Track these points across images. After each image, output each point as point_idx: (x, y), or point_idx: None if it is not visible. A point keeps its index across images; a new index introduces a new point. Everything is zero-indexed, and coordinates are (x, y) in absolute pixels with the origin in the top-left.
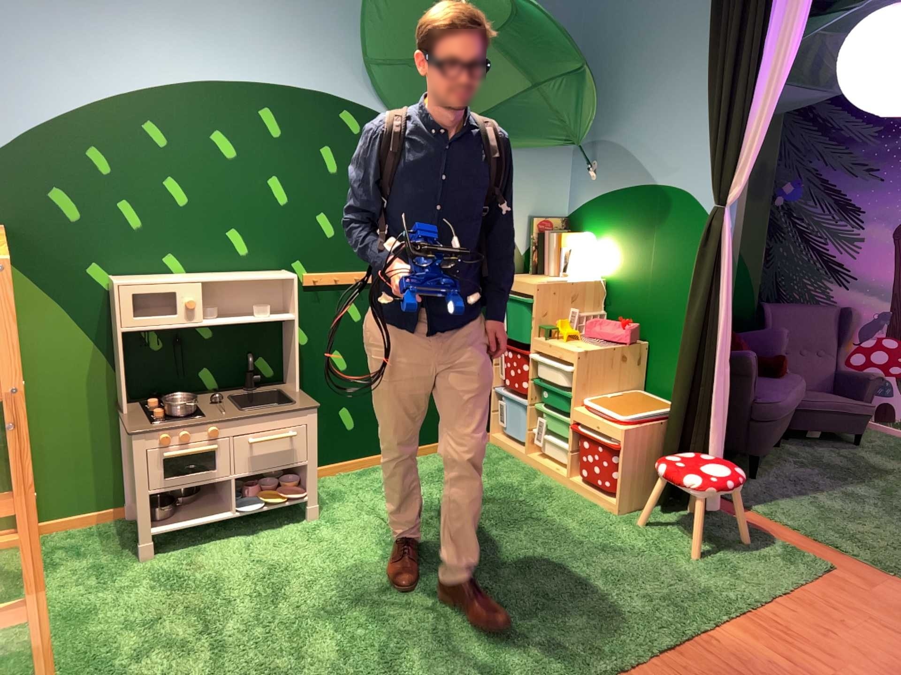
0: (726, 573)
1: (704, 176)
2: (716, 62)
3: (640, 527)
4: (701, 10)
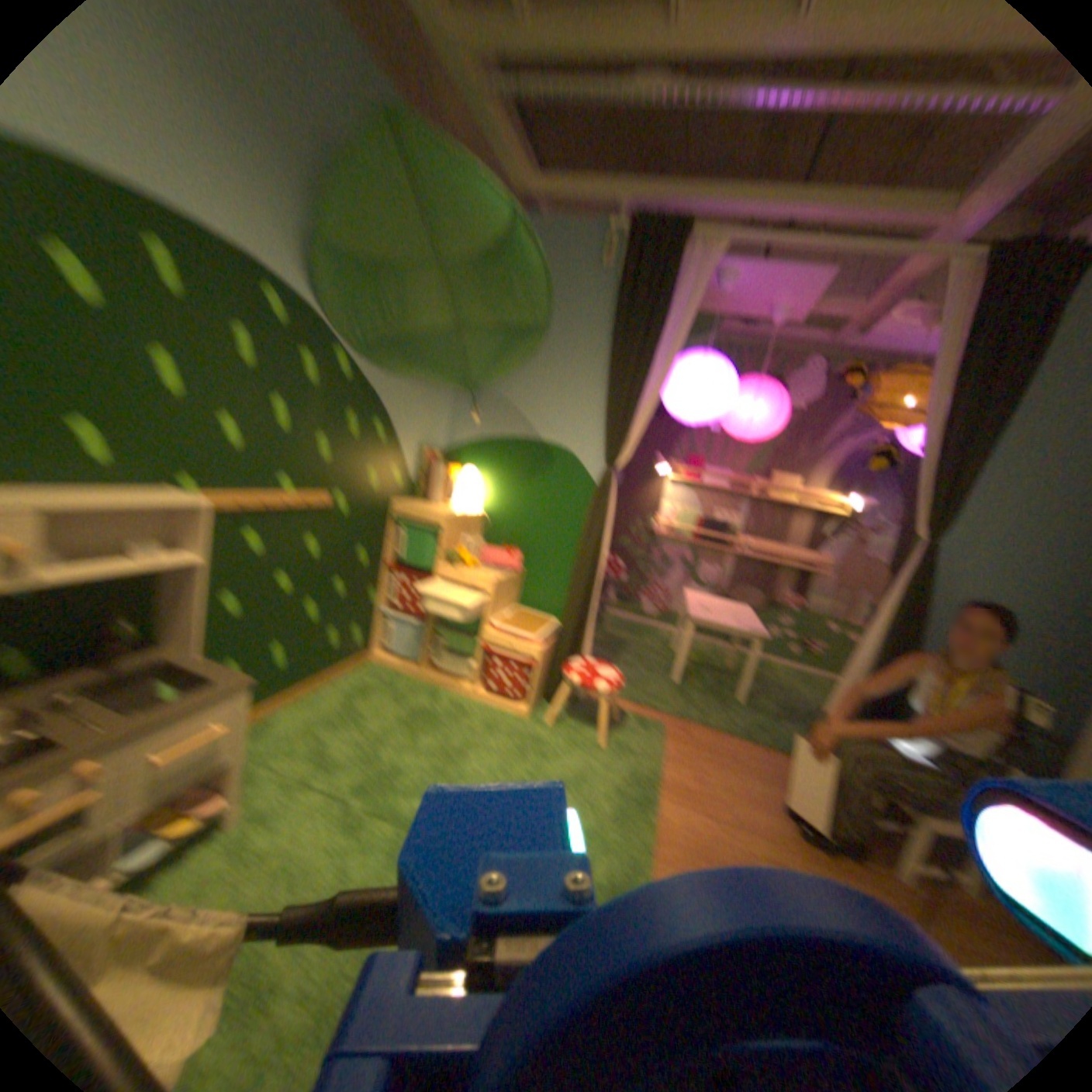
0: (630, 757)
1: (603, 442)
2: (626, 354)
3: (552, 730)
4: (600, 306)
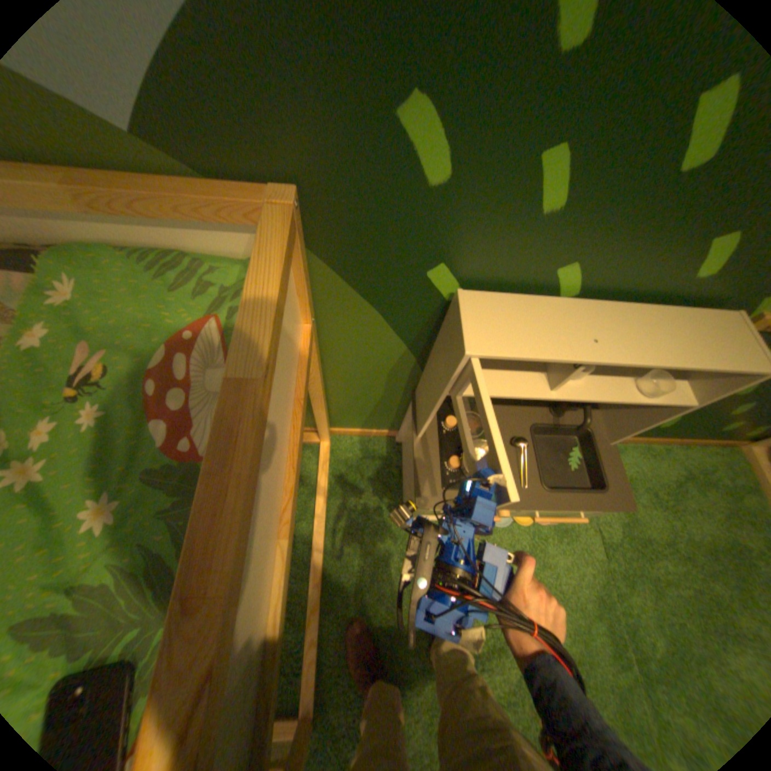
0: None
1: None
2: None
3: None
4: None
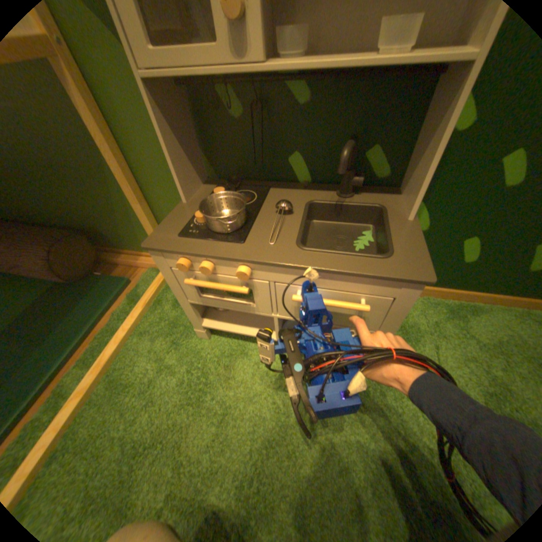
0: None
1: None
2: None
3: None
4: None
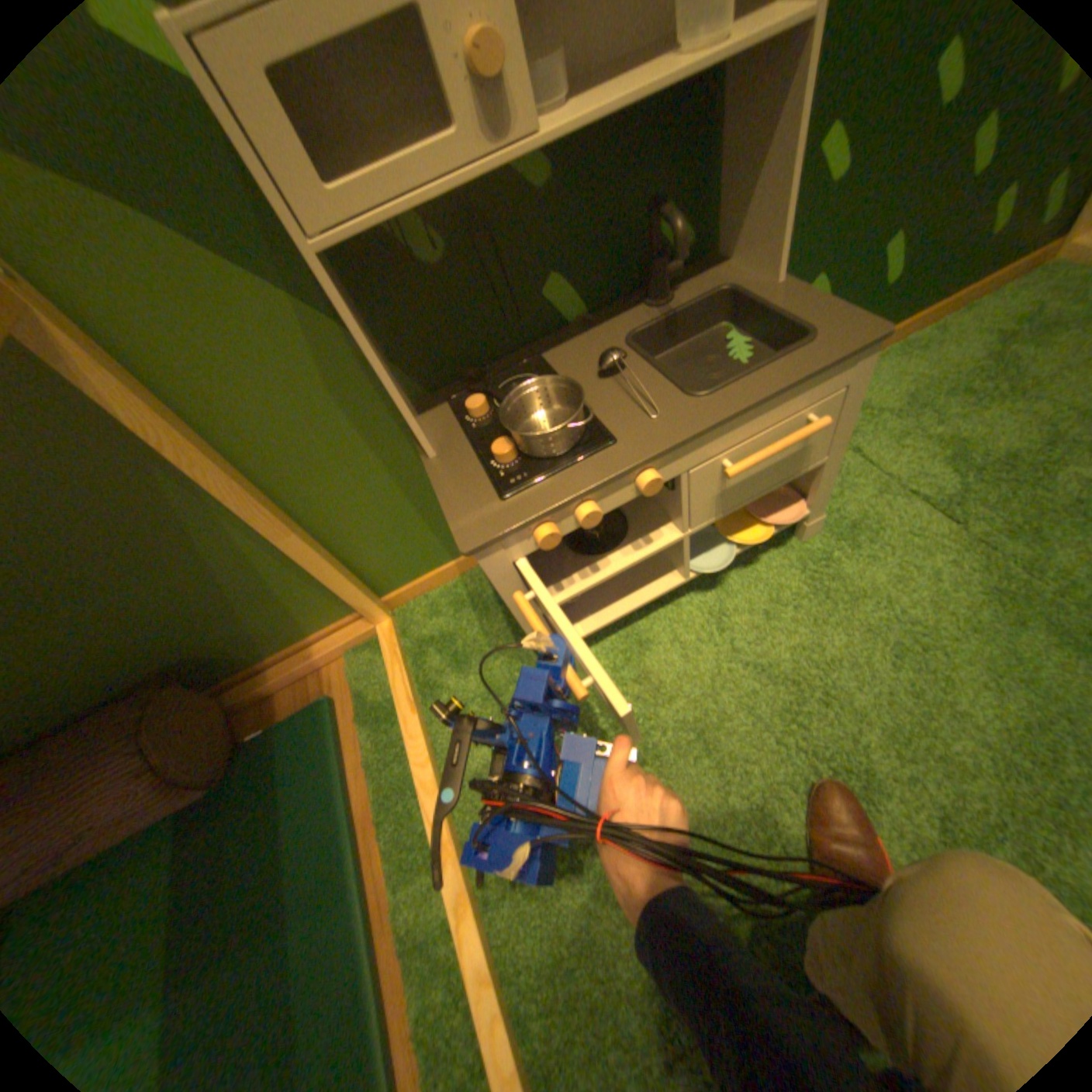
0: None
1: None
2: None
3: None
4: None
